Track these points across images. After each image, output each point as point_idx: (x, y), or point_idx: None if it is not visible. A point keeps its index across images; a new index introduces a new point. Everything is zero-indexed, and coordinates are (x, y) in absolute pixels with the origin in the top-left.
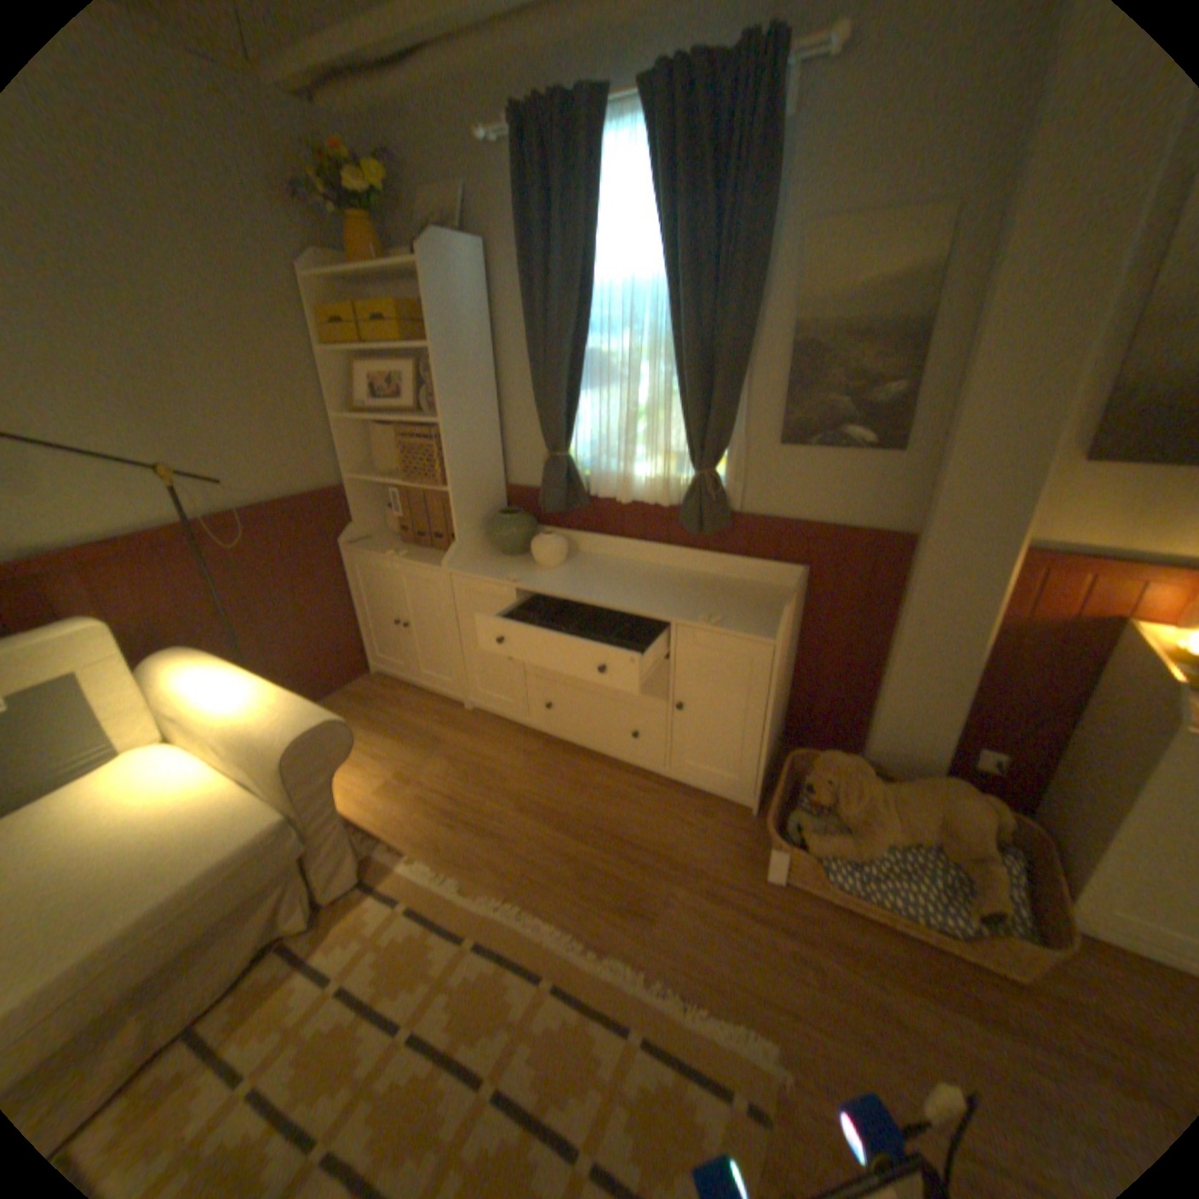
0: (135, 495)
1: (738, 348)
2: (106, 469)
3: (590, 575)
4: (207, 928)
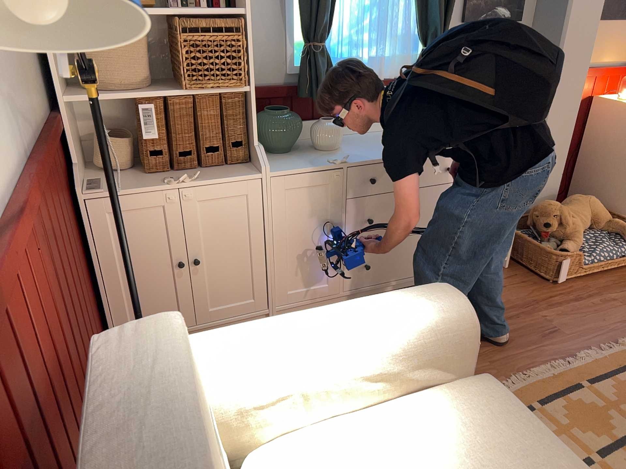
0: None
1: None
2: None
3: (370, 145)
4: None
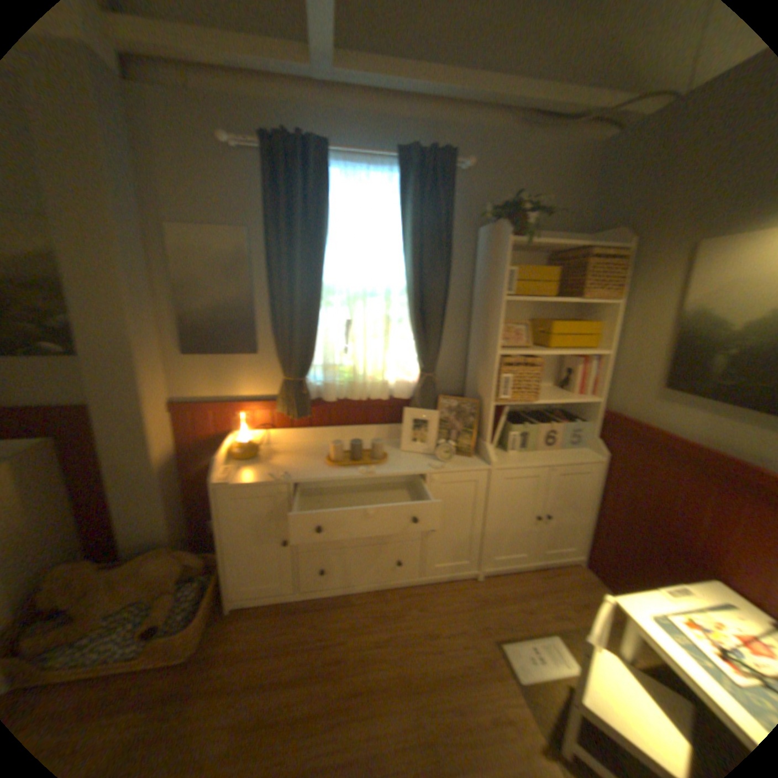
0: None
1: None
2: None
3: None
4: None
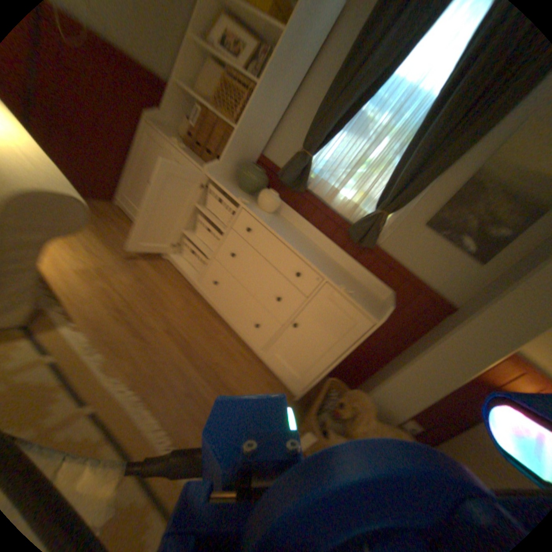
0: None
1: (451, 159)
2: None
3: (285, 229)
4: None
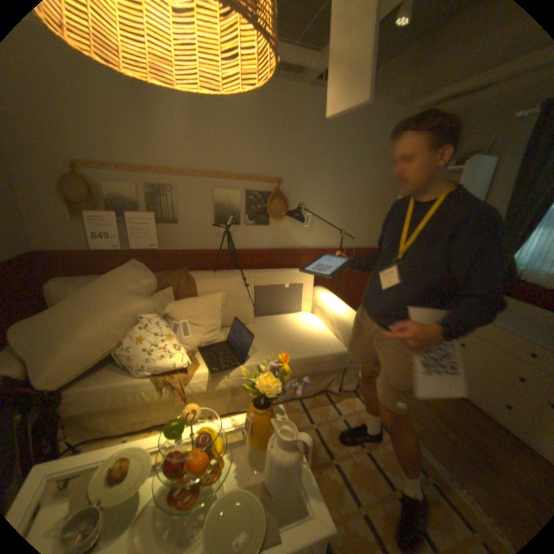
0: (329, 237)
1: None
2: (327, 228)
3: (506, 317)
4: (319, 372)
